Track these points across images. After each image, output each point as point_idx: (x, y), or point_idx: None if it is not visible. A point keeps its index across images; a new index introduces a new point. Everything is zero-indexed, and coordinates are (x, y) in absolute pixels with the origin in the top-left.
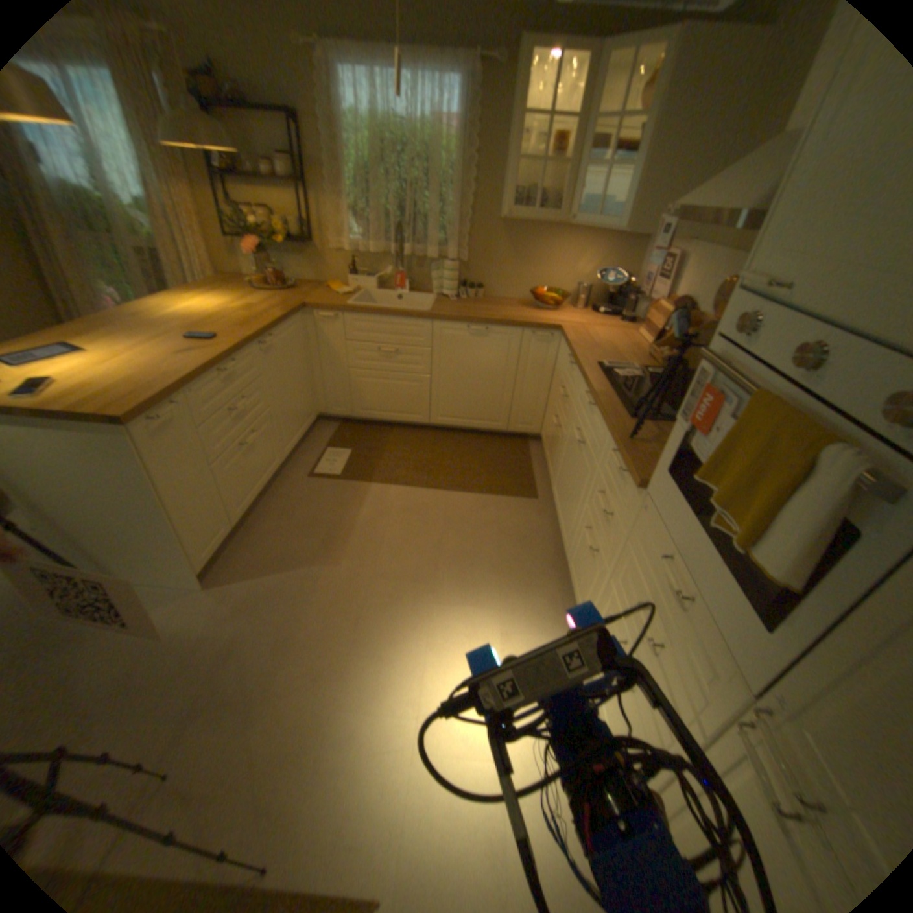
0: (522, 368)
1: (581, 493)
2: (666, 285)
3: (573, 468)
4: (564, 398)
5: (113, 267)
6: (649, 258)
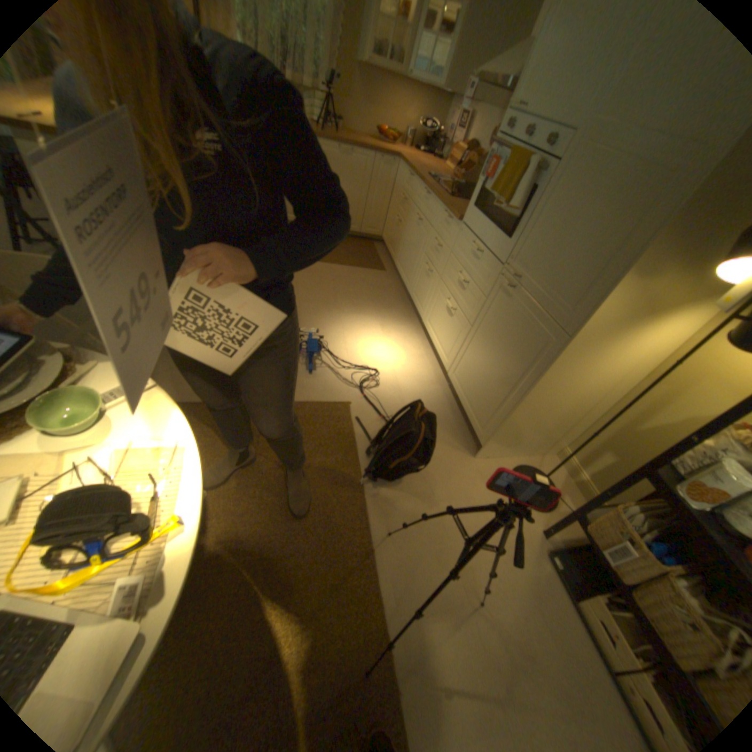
0: (372, 183)
1: (419, 250)
2: (461, 133)
3: (412, 240)
4: (404, 200)
5: None
6: (451, 114)
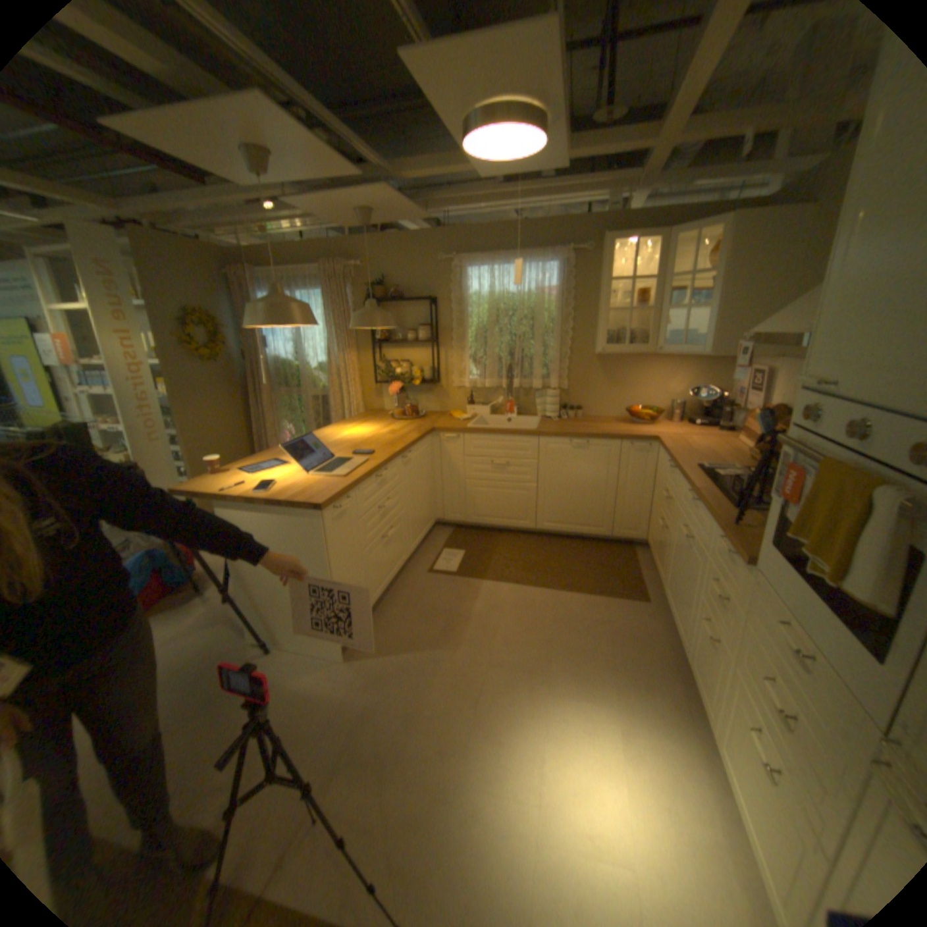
0: (623, 475)
1: (695, 587)
2: (759, 396)
3: (684, 564)
4: (667, 499)
5: (293, 409)
6: (739, 375)
